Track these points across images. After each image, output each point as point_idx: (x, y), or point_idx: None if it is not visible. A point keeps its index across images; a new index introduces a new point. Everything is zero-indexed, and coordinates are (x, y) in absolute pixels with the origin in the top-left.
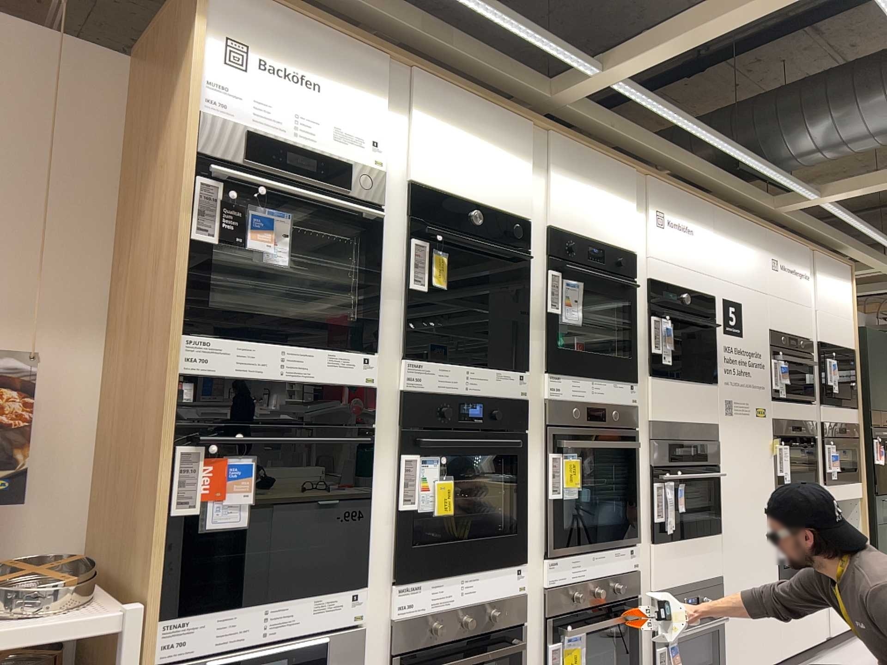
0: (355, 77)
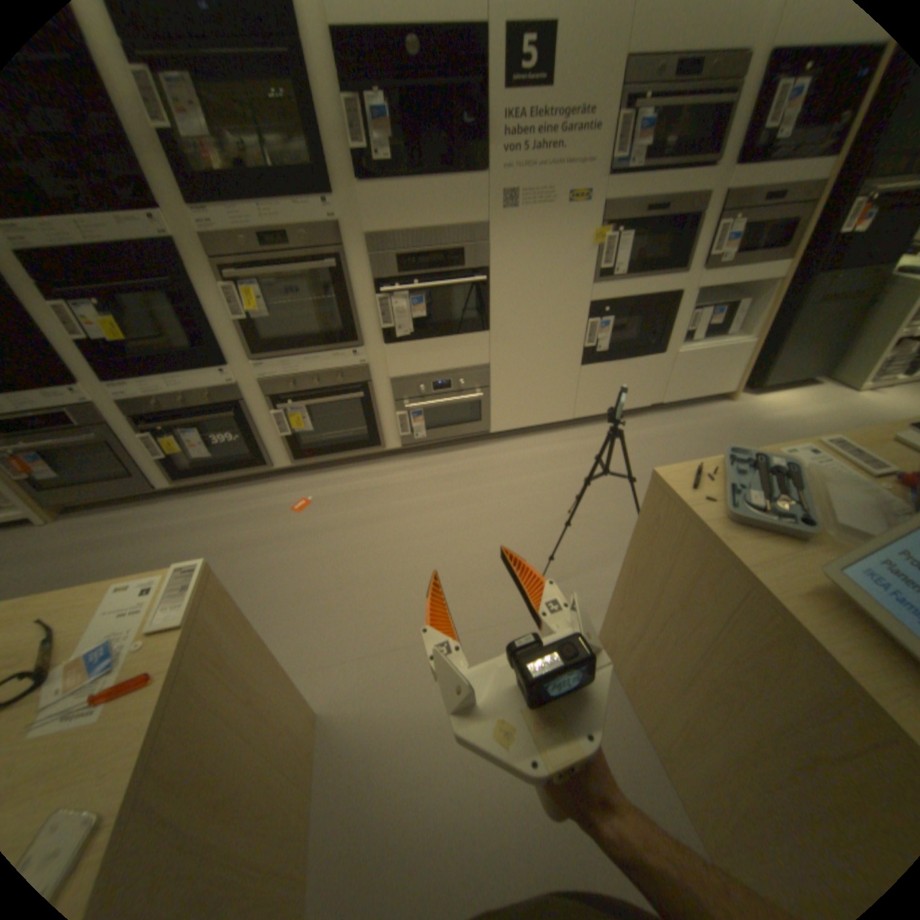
0: None
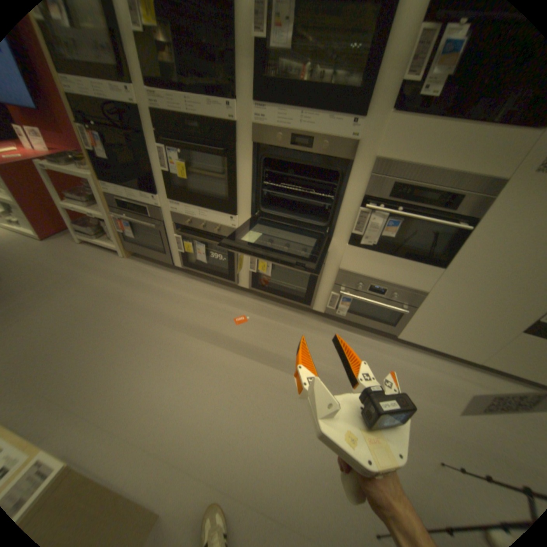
0: None
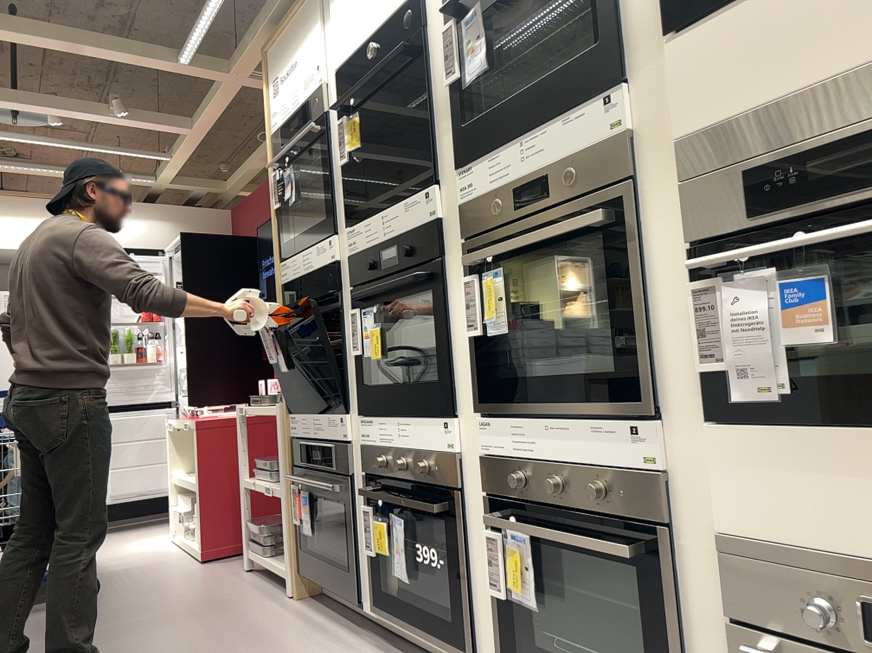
0: (303, 27)
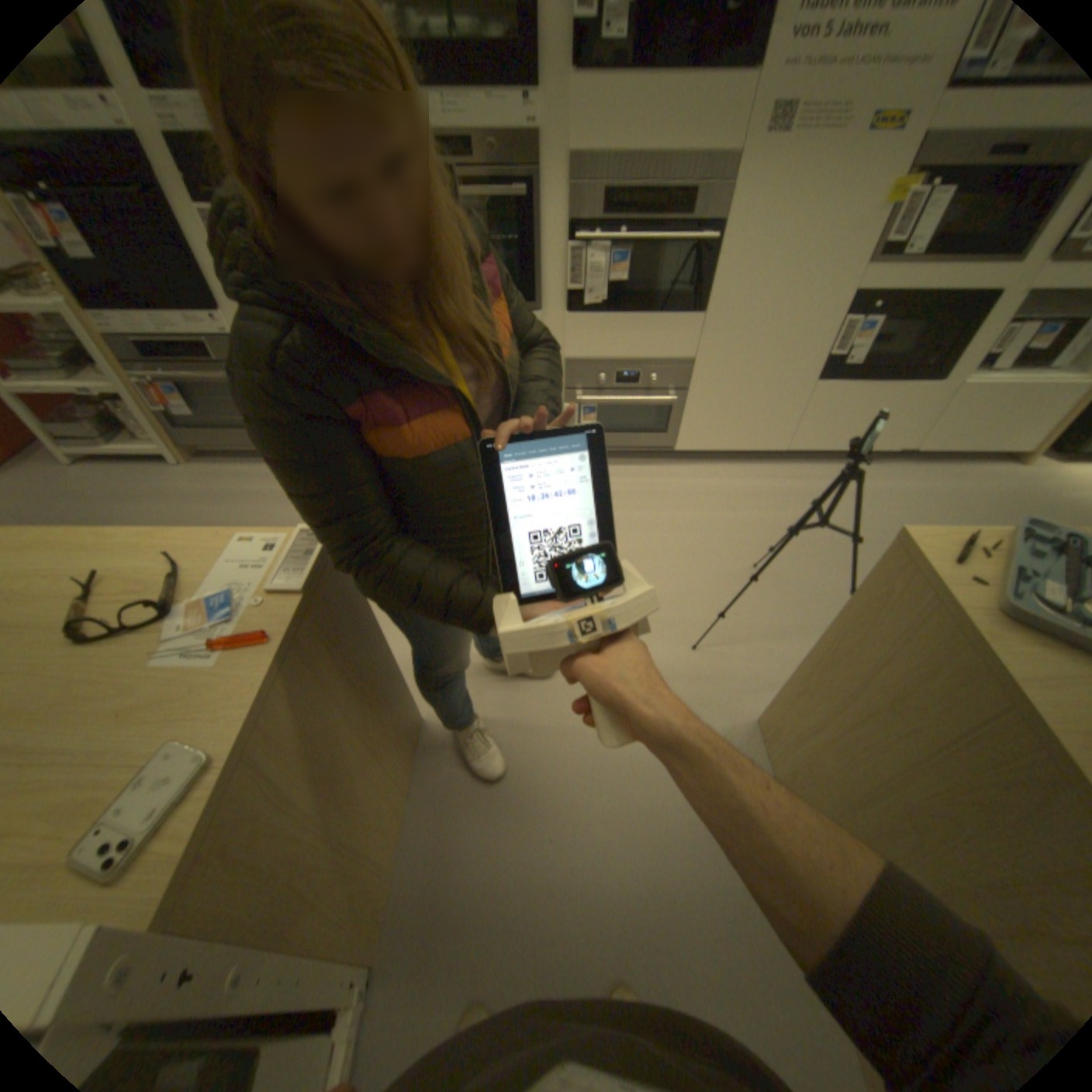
0: None
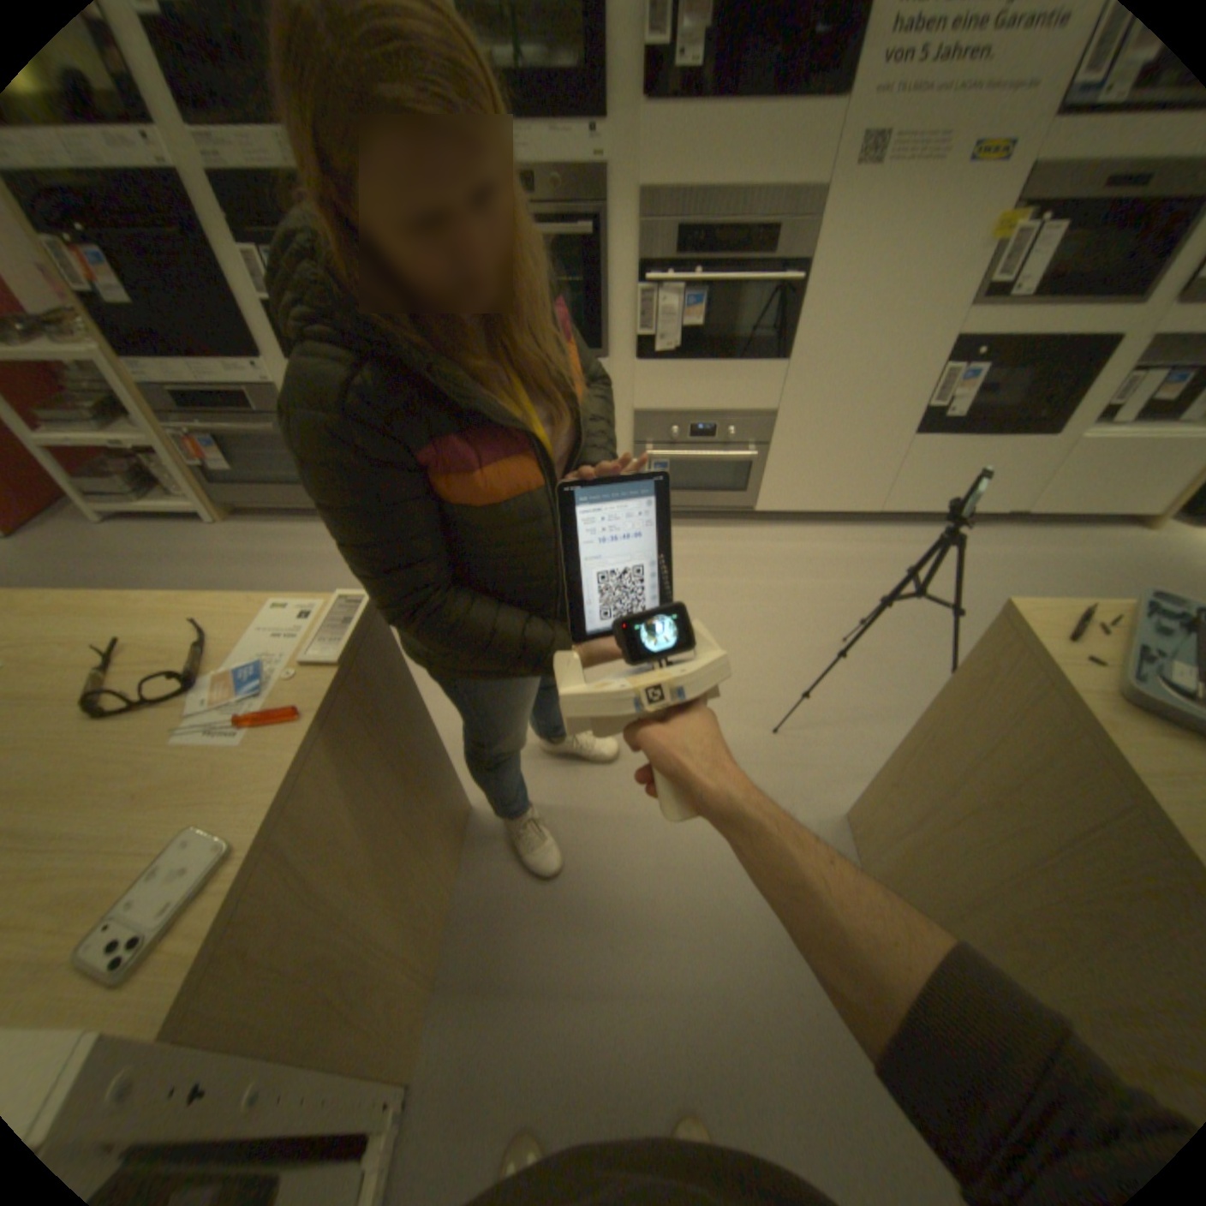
0: None
